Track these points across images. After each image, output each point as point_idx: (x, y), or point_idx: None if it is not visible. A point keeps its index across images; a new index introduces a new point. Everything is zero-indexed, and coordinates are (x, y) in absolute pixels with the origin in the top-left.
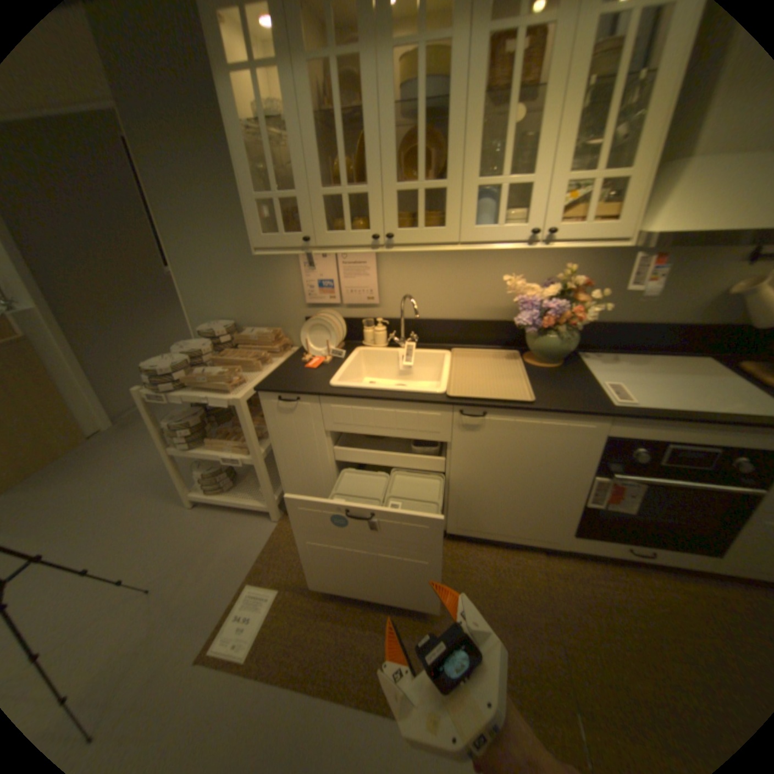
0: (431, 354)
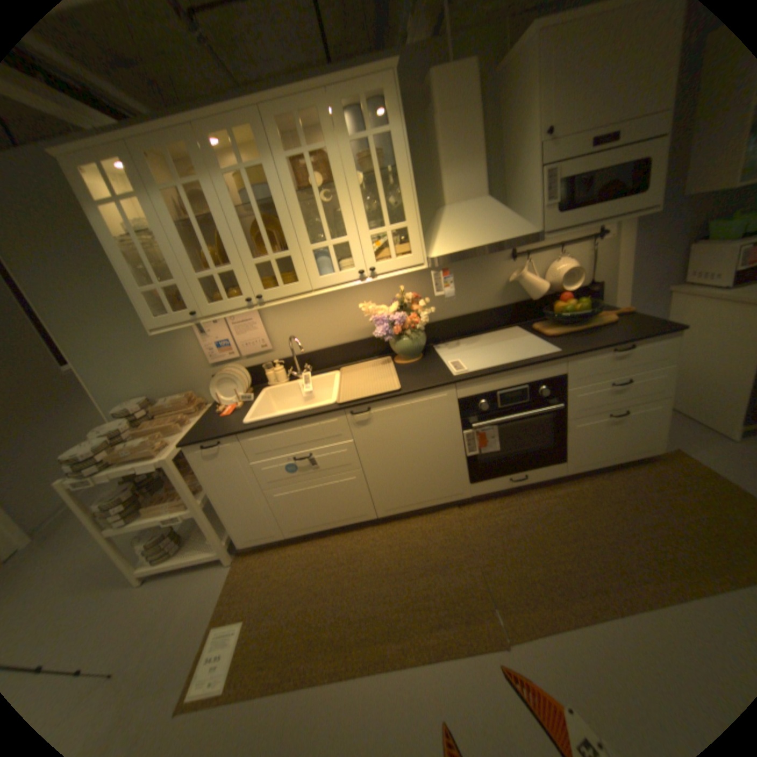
0: (325, 378)
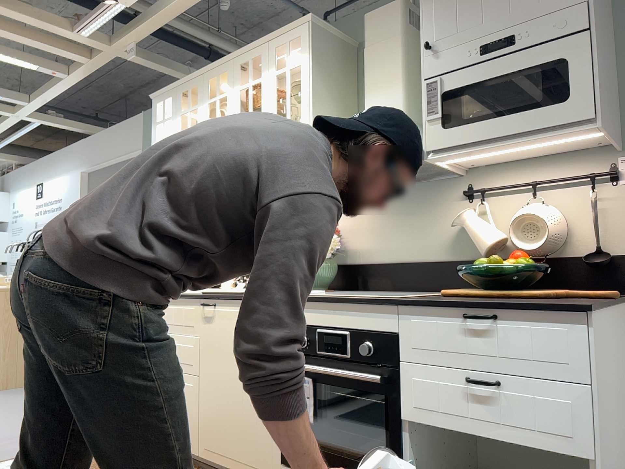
0: None
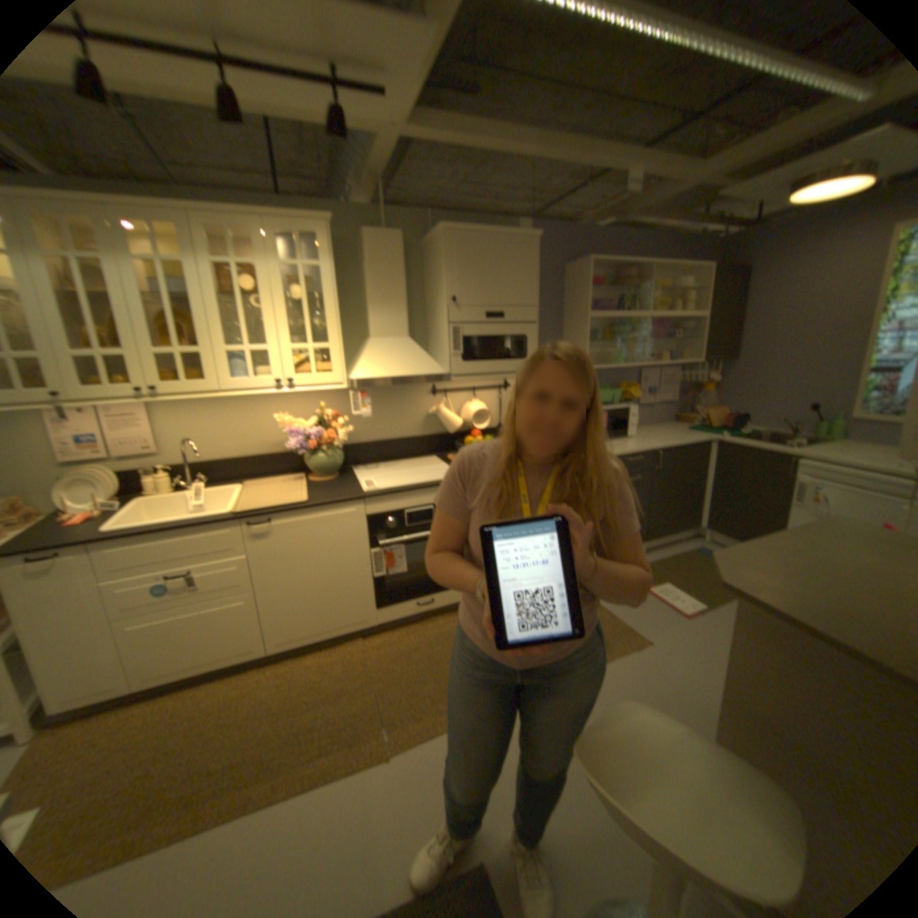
0: (221, 489)
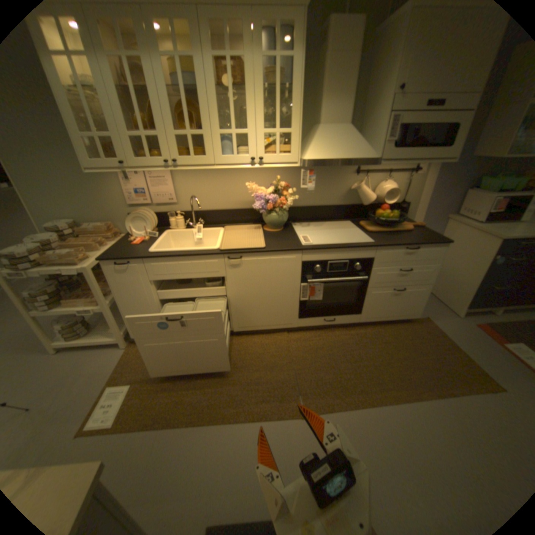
0: (213, 231)
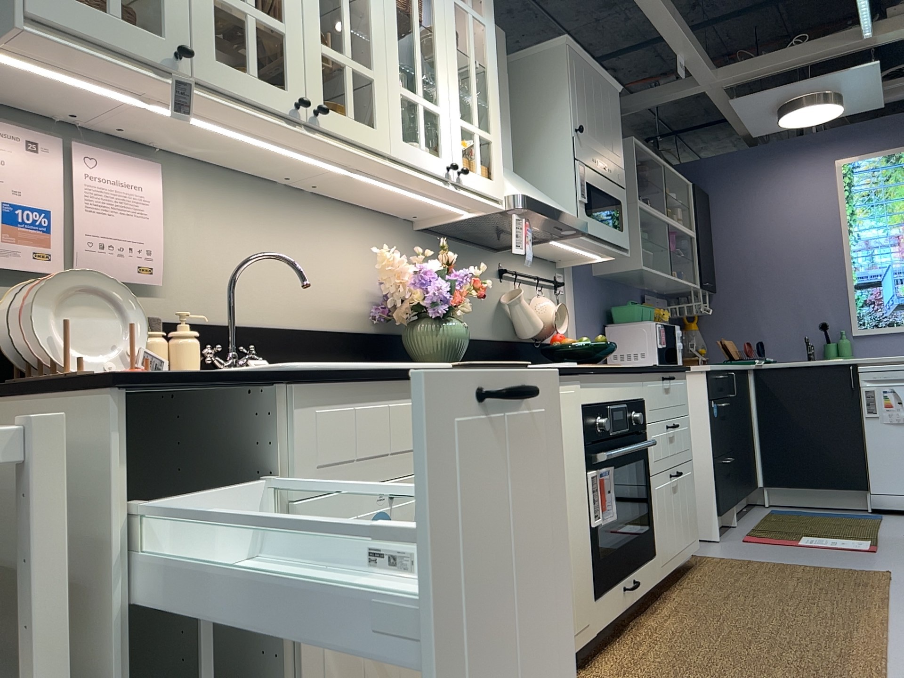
0: None
